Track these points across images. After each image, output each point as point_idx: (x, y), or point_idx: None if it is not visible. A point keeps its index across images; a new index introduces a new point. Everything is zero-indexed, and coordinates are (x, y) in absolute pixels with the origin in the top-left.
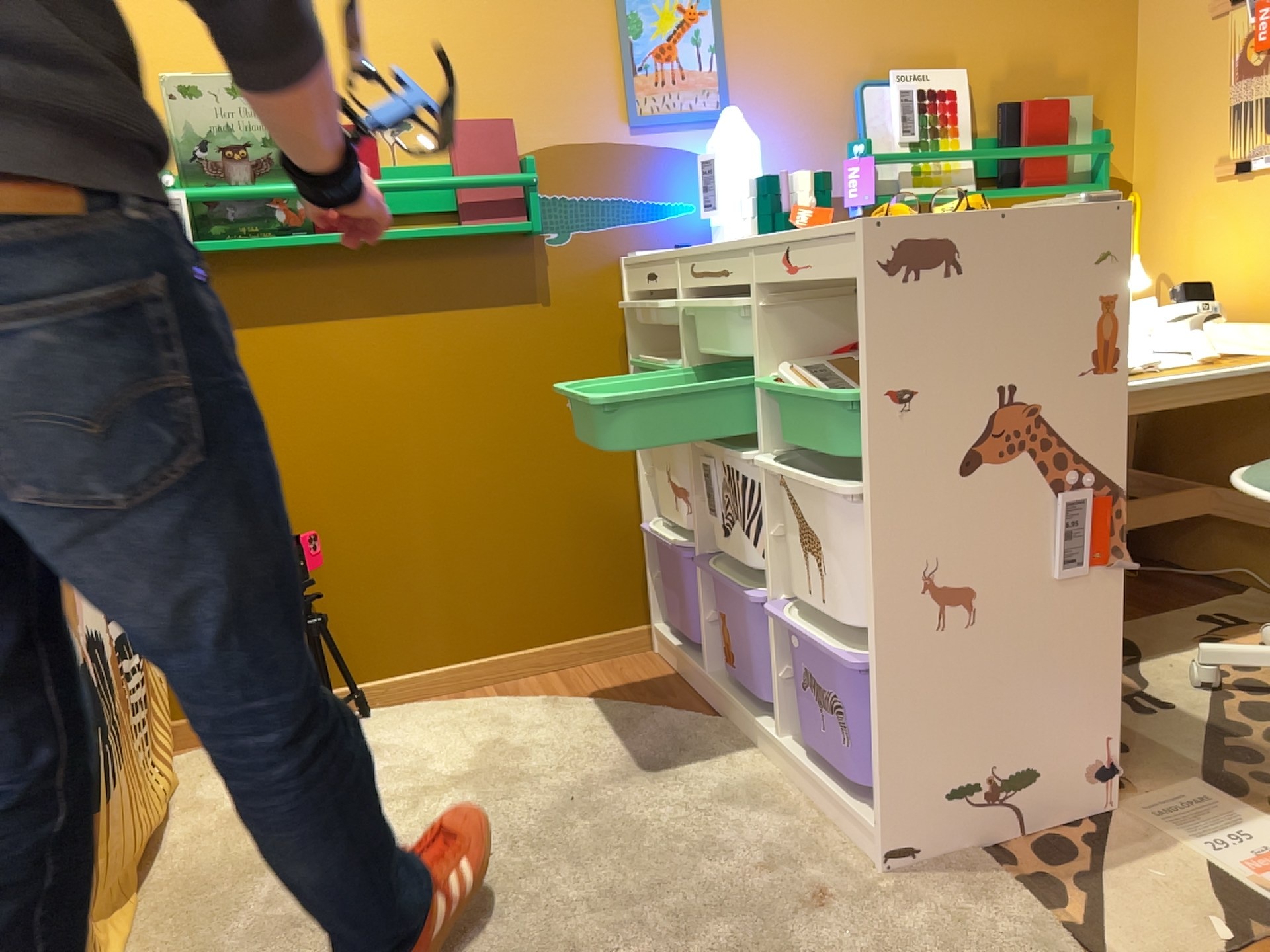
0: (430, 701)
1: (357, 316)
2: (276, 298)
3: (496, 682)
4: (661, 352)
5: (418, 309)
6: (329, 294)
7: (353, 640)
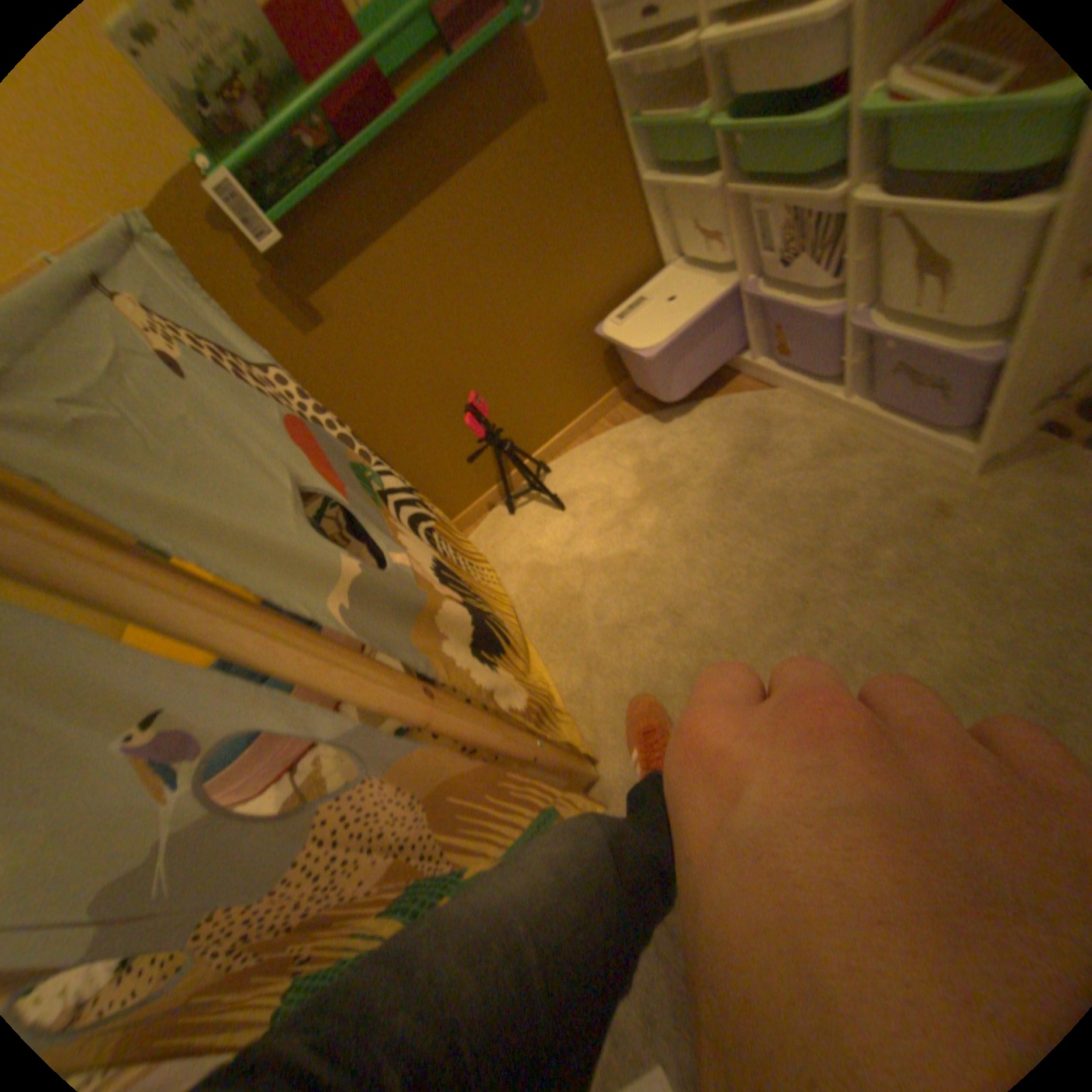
0: (576, 446)
1: (410, 207)
2: (346, 227)
3: (605, 416)
4: (650, 97)
5: (450, 172)
6: (379, 199)
7: (518, 435)
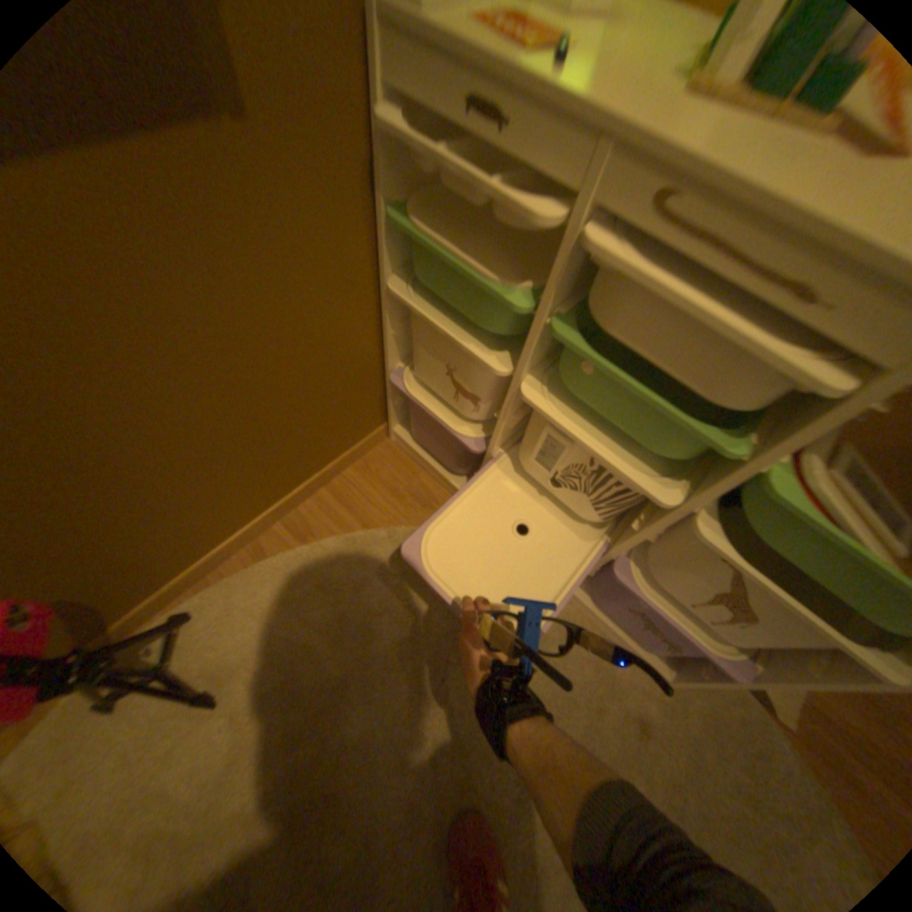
0: (241, 570)
1: None
2: None
3: (286, 520)
4: (424, 194)
5: None
6: None
7: (136, 581)
